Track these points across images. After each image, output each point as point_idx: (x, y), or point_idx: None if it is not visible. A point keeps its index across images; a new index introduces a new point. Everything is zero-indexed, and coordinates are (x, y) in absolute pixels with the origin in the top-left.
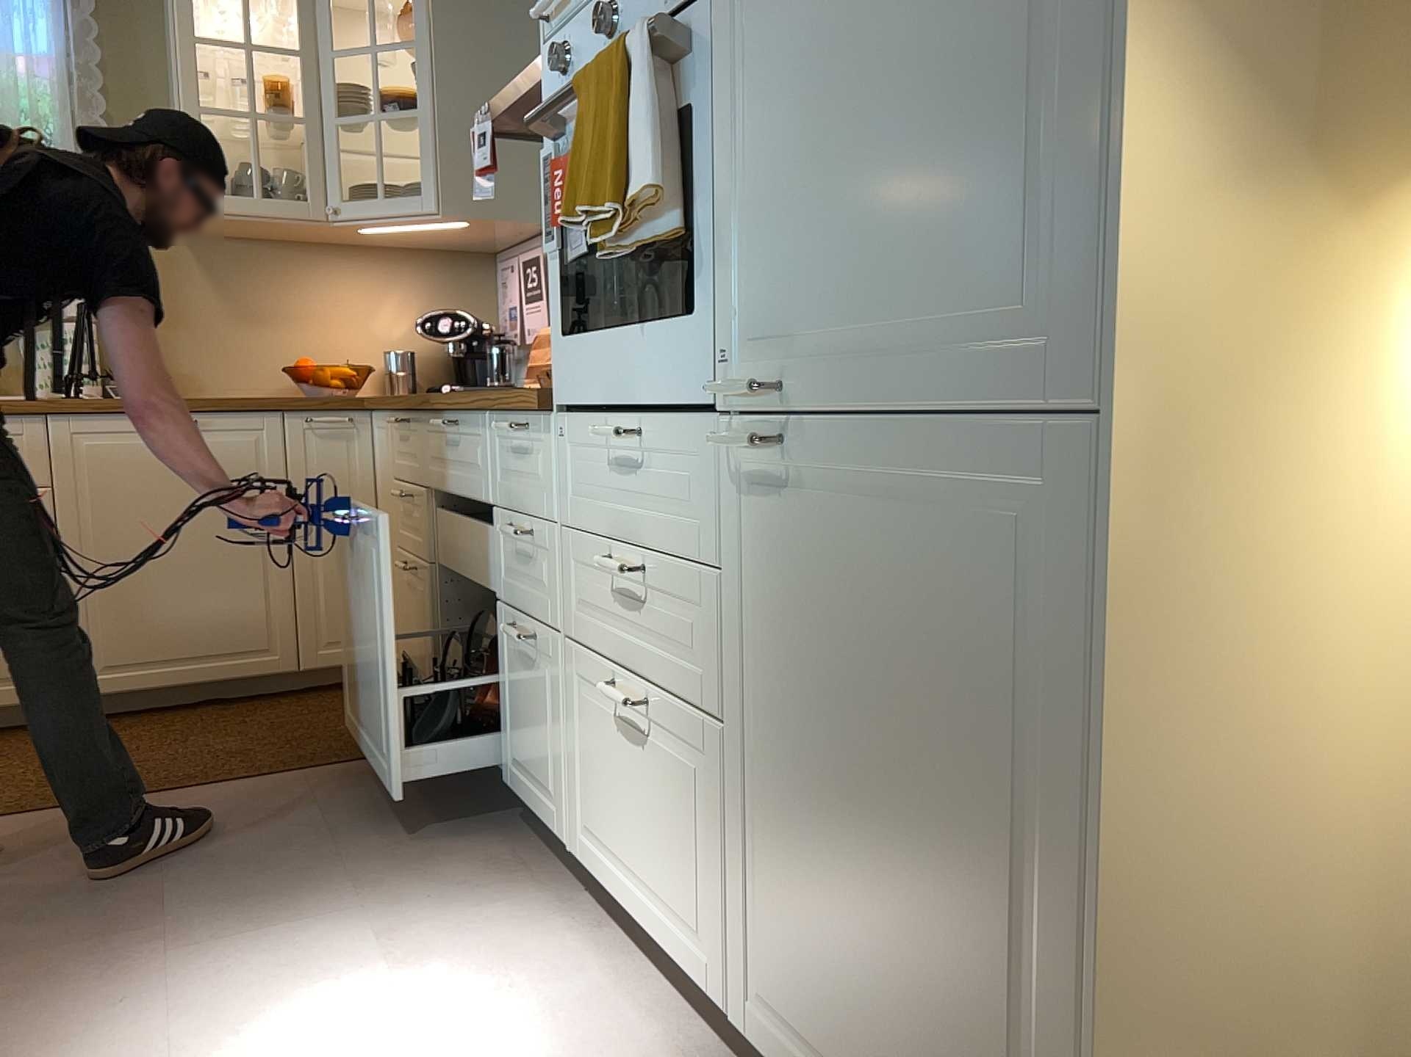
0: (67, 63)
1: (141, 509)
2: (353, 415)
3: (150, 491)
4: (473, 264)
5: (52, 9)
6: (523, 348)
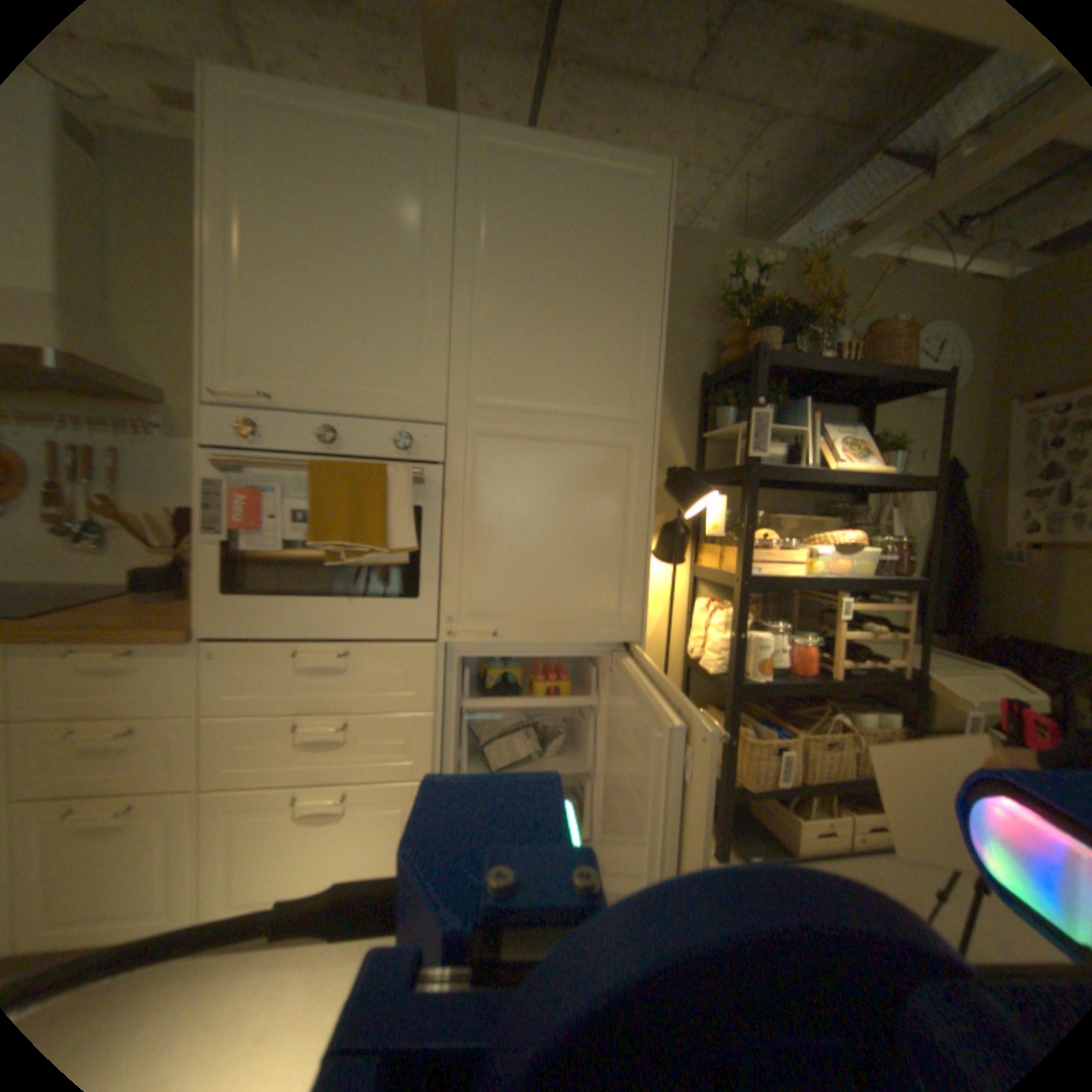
0: None
1: None
2: None
3: None
4: None
5: None
6: None
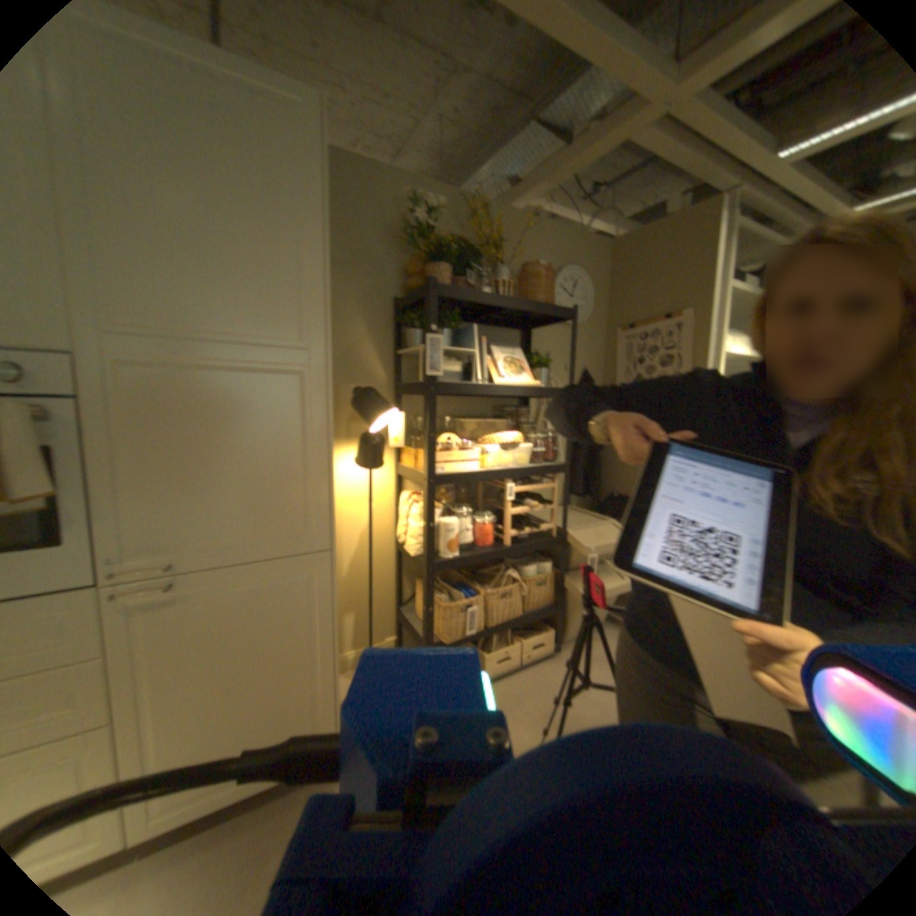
0: None
1: None
2: None
3: None
4: None
5: None
6: None
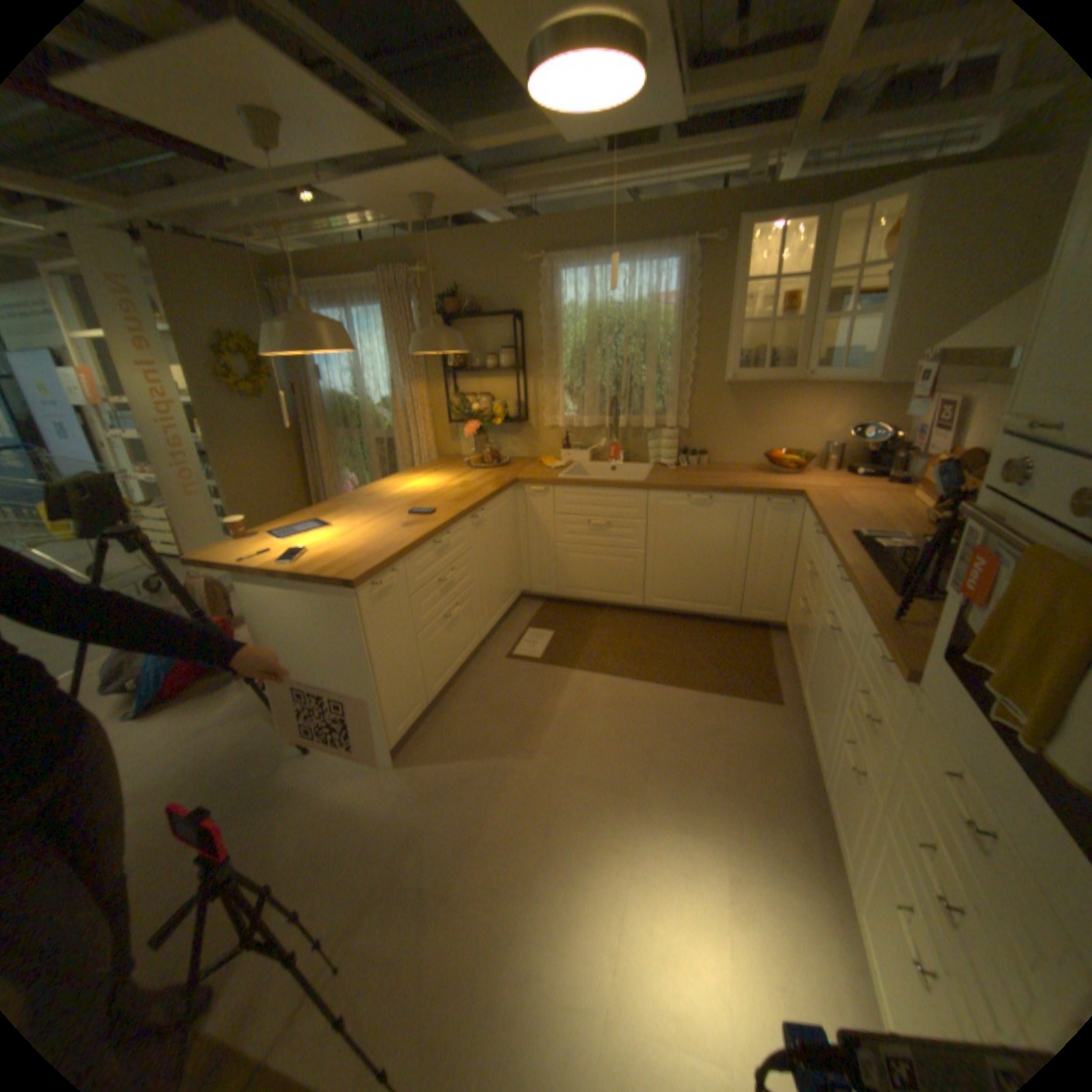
0: (683, 296)
1: (681, 535)
2: (795, 500)
3: (686, 527)
4: (903, 385)
5: (679, 268)
6: (927, 451)
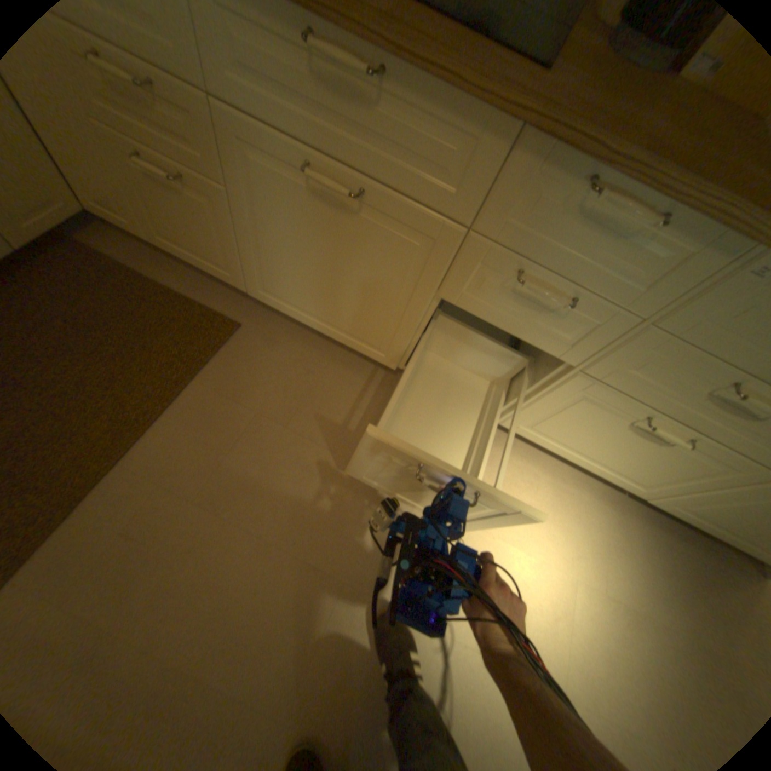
0: None
1: None
2: None
3: None
4: None
5: None
6: None
